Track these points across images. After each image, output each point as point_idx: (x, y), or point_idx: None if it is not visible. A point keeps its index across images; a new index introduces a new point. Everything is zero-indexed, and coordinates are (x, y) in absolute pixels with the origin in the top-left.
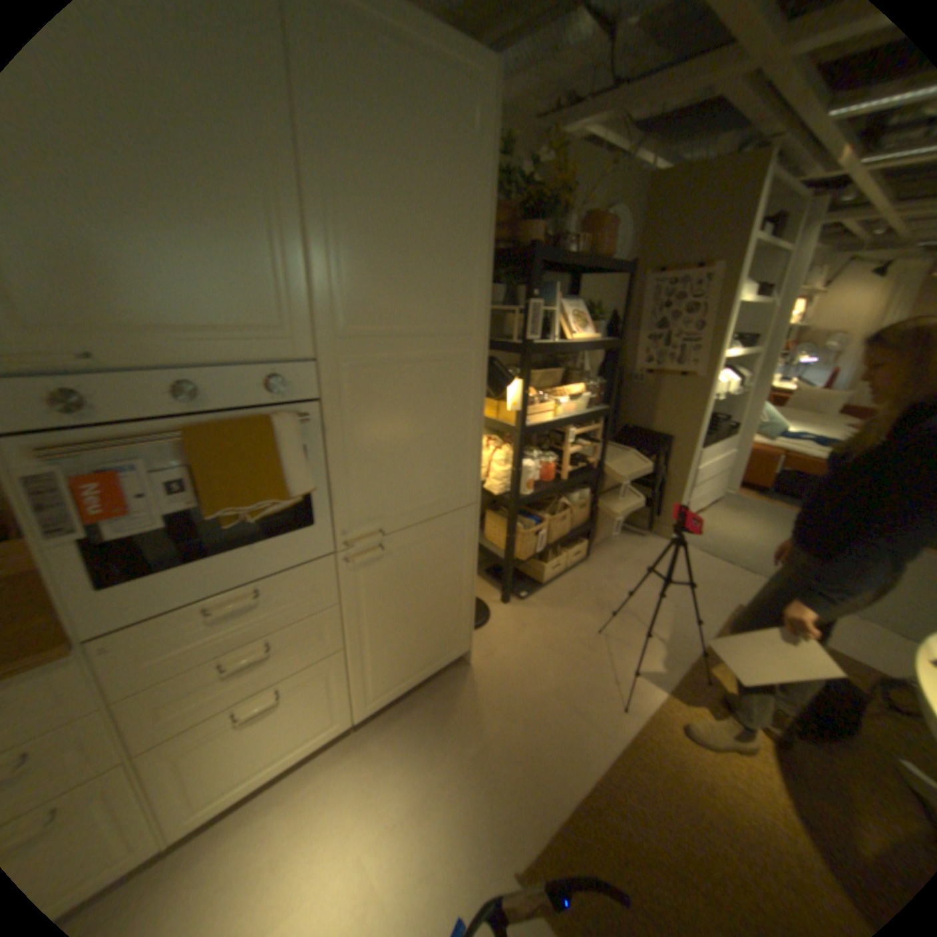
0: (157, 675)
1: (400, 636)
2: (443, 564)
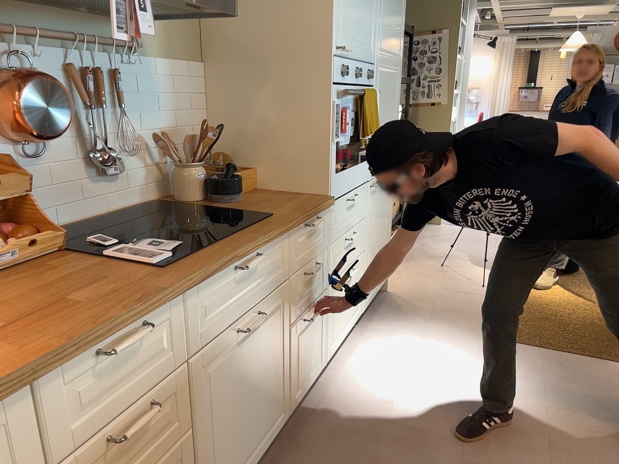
0: (337, 234)
1: (375, 250)
2: (386, 204)
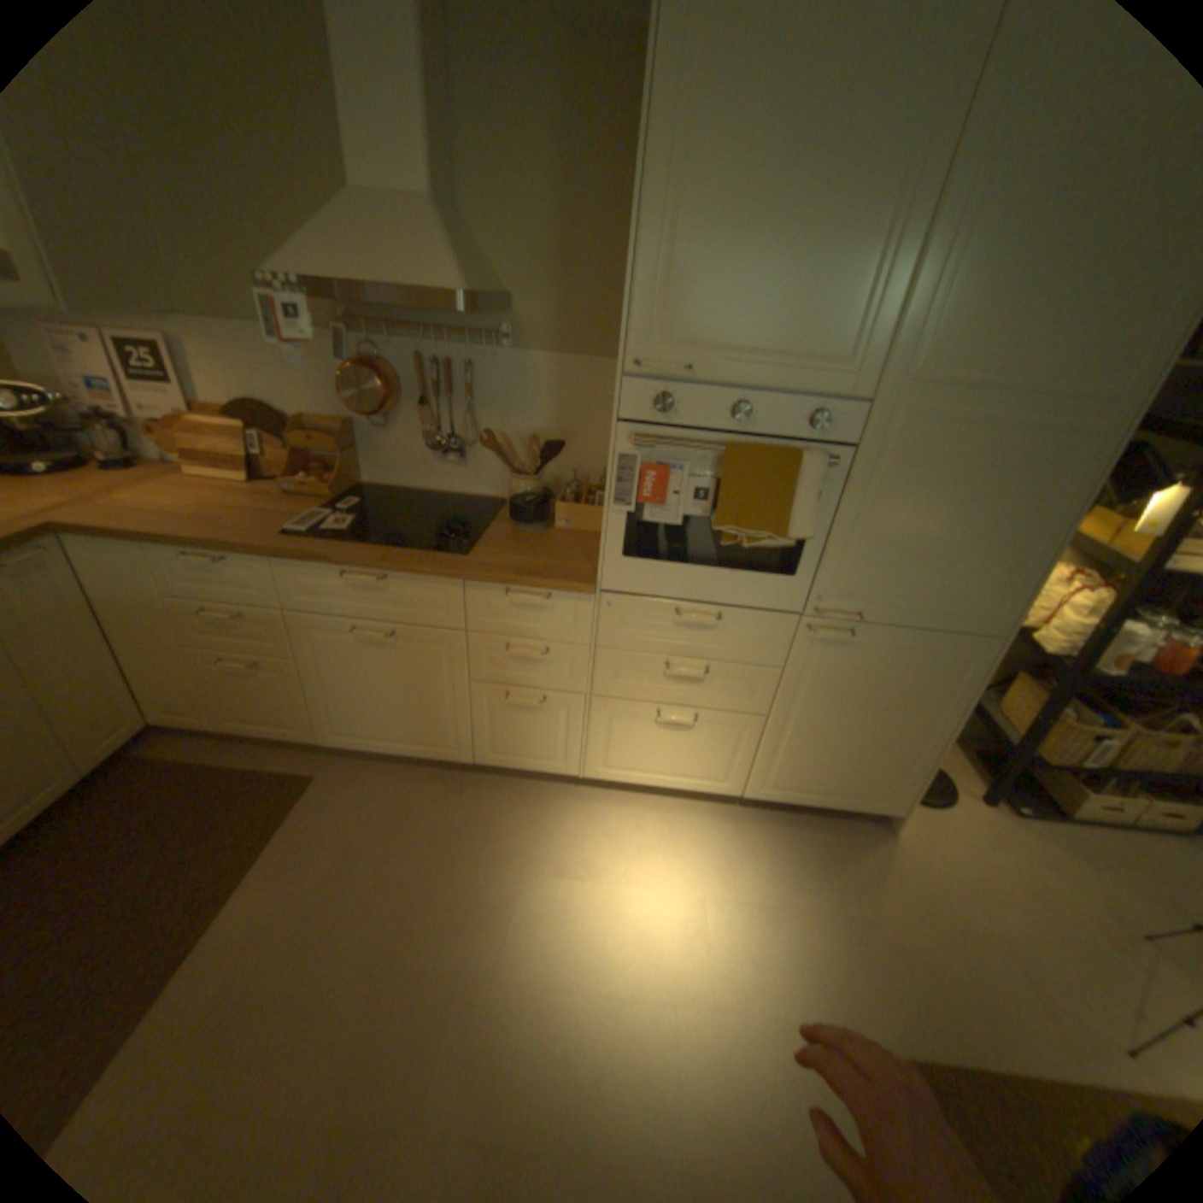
0: (627, 643)
1: (828, 742)
2: (919, 692)
